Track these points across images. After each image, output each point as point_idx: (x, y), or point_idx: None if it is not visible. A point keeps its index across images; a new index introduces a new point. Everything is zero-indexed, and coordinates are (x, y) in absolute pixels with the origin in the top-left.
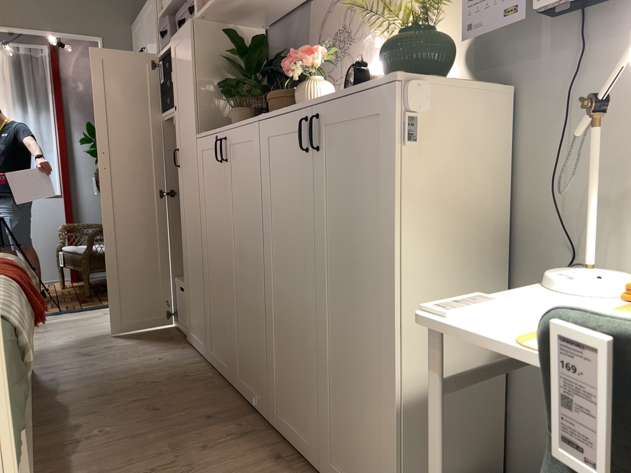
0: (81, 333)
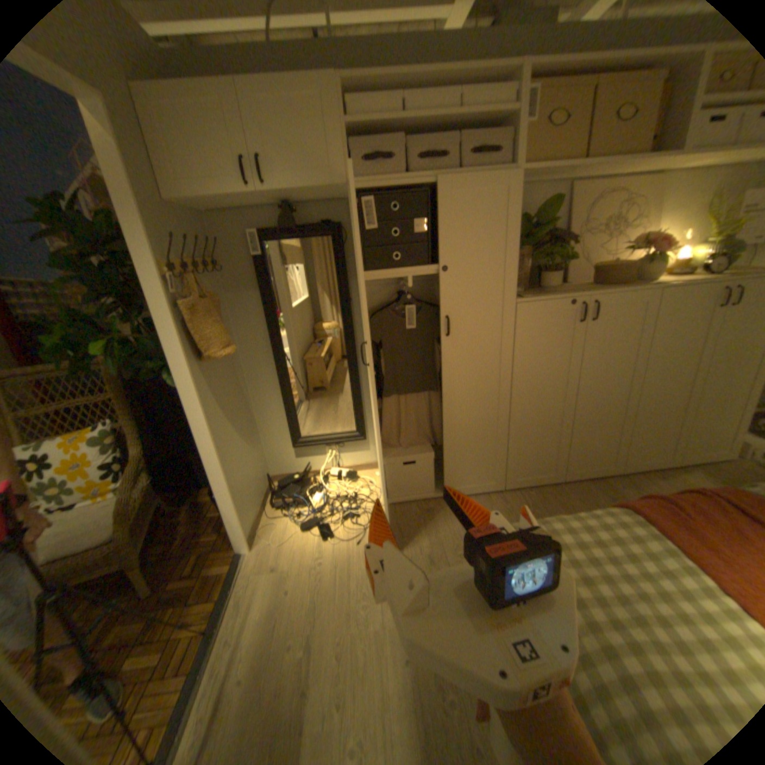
0: (351, 595)
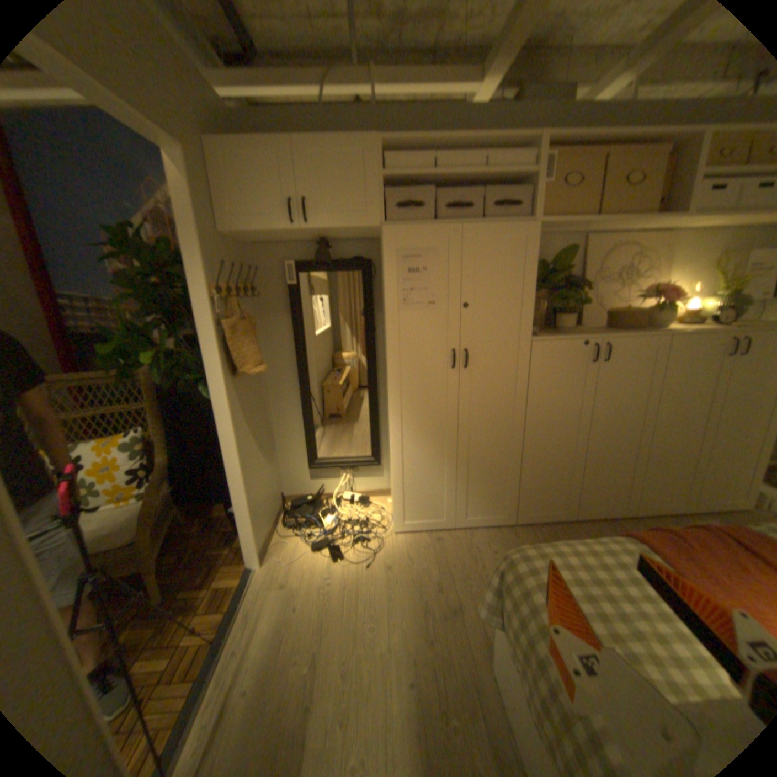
0: (358, 616)
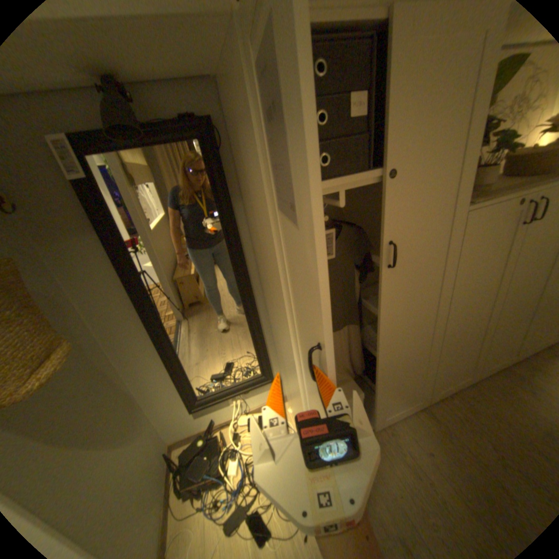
0: None
